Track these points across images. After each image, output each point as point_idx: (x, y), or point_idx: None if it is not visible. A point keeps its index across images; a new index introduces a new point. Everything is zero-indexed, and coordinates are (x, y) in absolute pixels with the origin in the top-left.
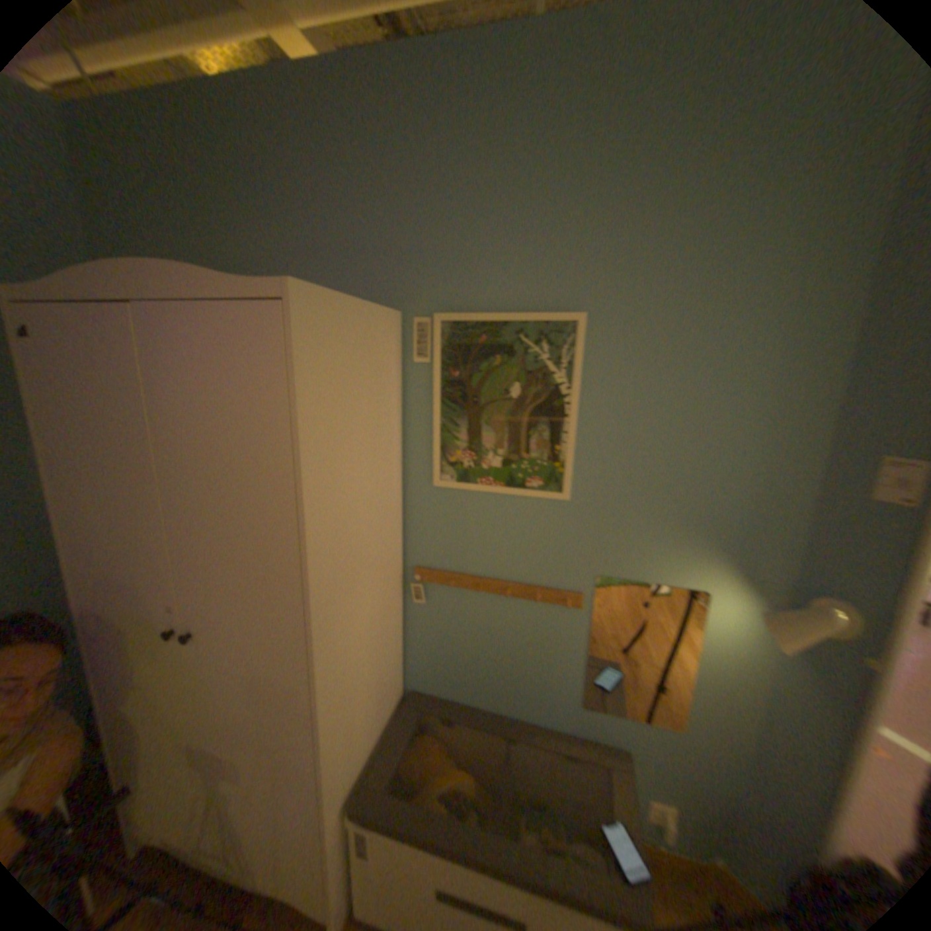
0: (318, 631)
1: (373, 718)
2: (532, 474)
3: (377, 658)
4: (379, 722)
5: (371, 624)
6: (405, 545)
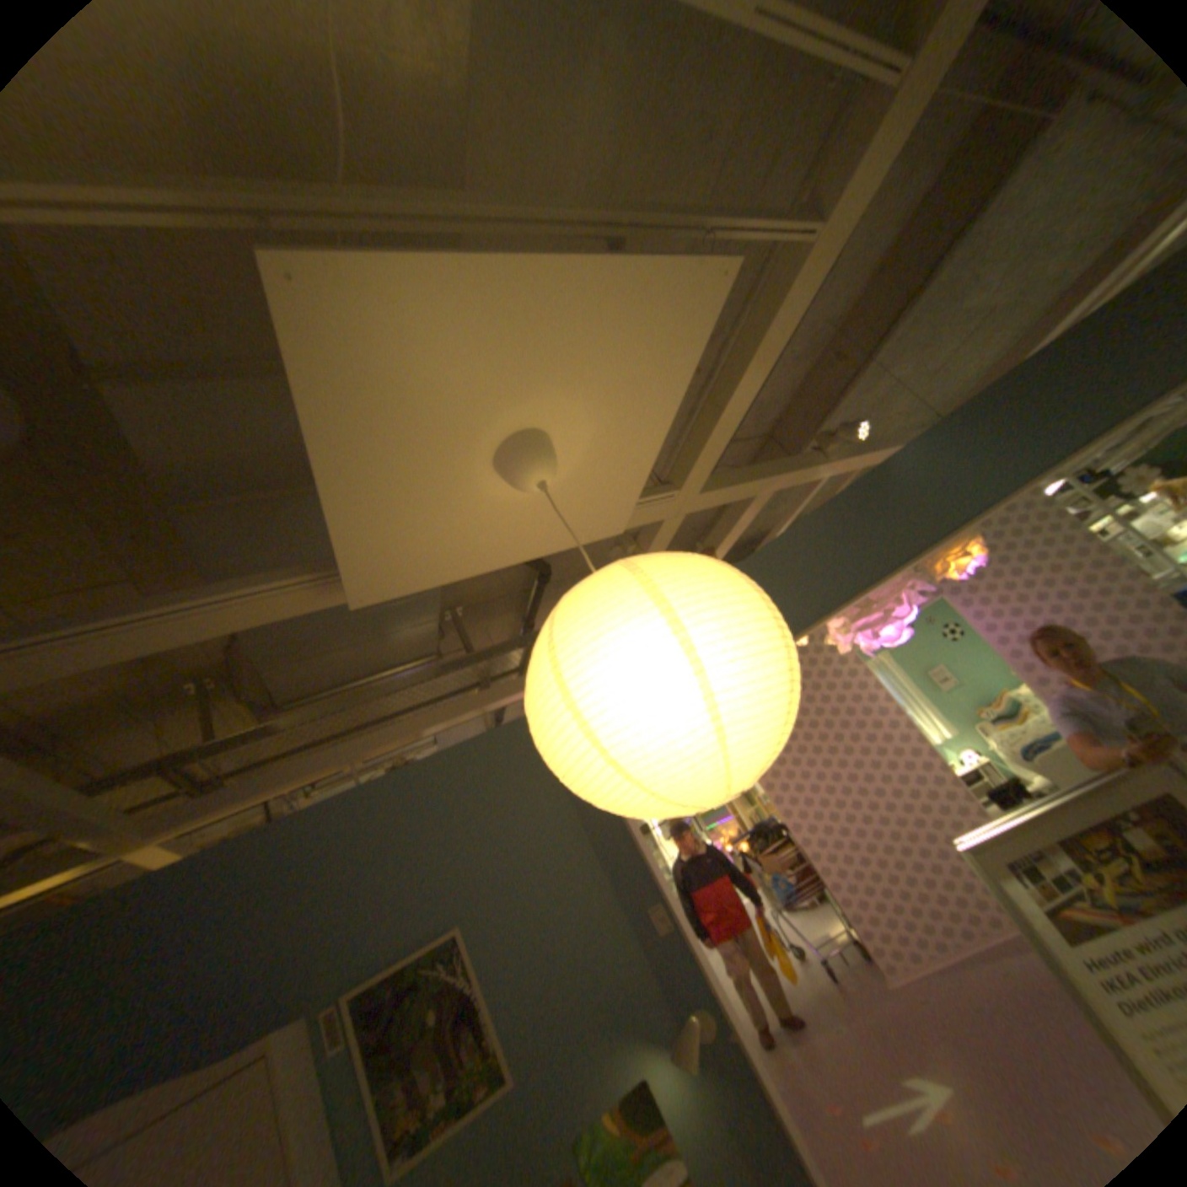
0: None
1: None
2: (473, 1086)
3: None
4: None
5: None
6: None
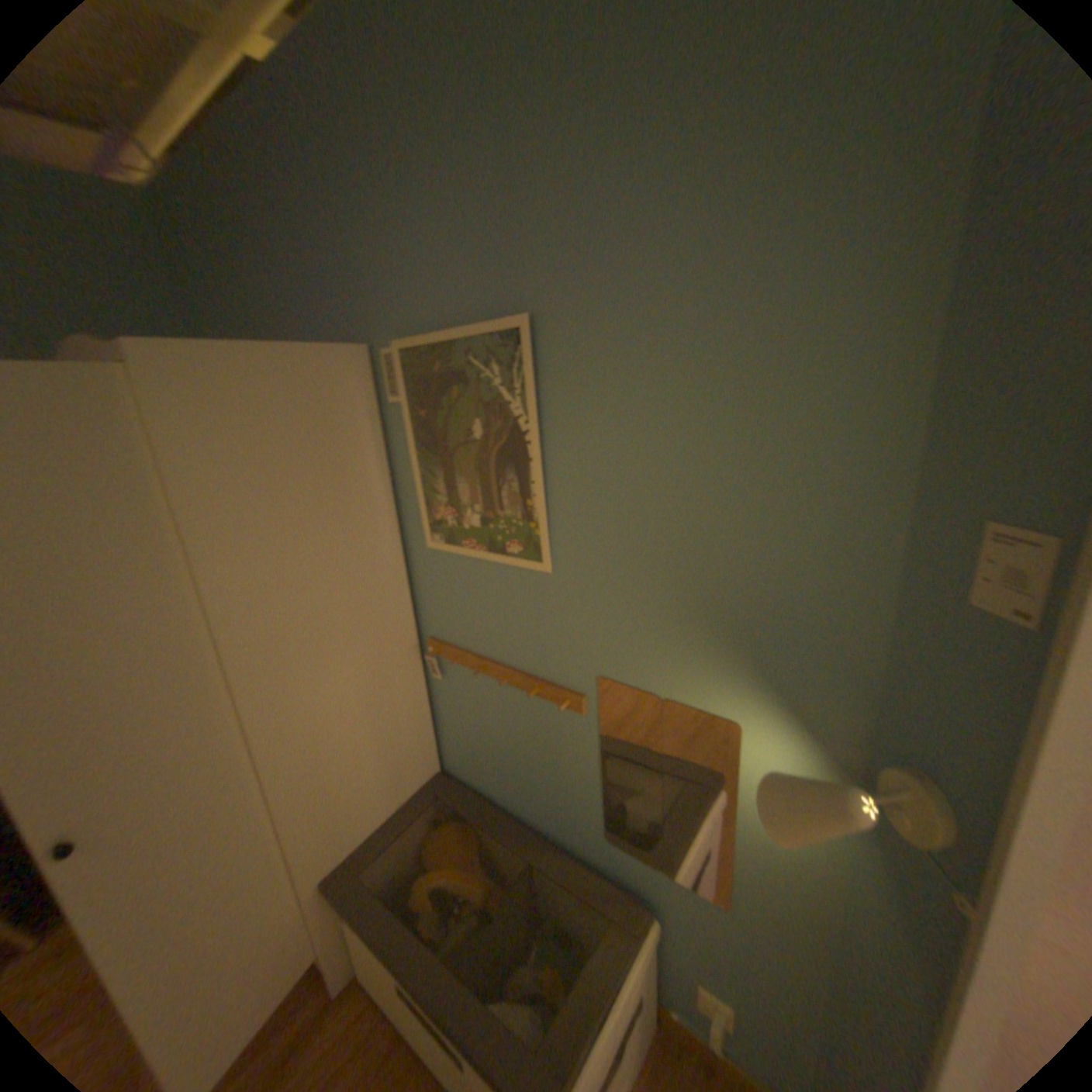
0: (245, 695)
1: (378, 791)
2: (511, 535)
3: (375, 730)
4: (390, 796)
5: (355, 694)
6: (418, 611)
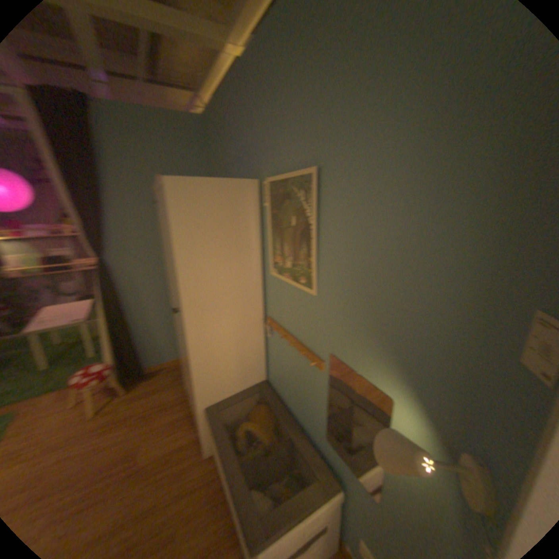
0: (186, 321)
1: (235, 379)
2: (301, 274)
3: (238, 352)
4: (240, 383)
5: (231, 333)
6: (265, 303)
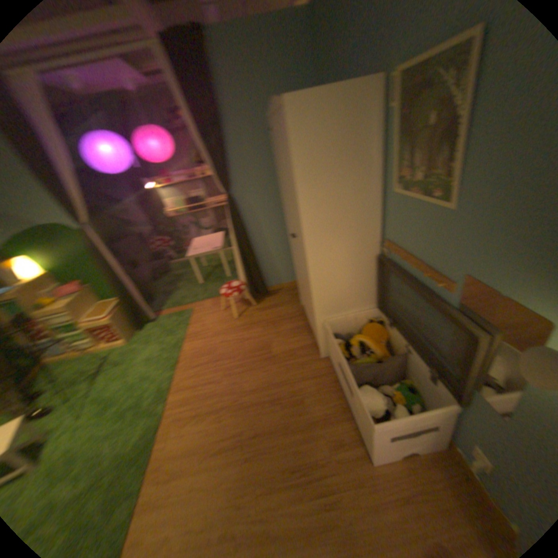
0: (309, 243)
1: (351, 298)
2: (438, 185)
3: (354, 273)
4: (355, 302)
5: (348, 255)
6: (386, 225)
